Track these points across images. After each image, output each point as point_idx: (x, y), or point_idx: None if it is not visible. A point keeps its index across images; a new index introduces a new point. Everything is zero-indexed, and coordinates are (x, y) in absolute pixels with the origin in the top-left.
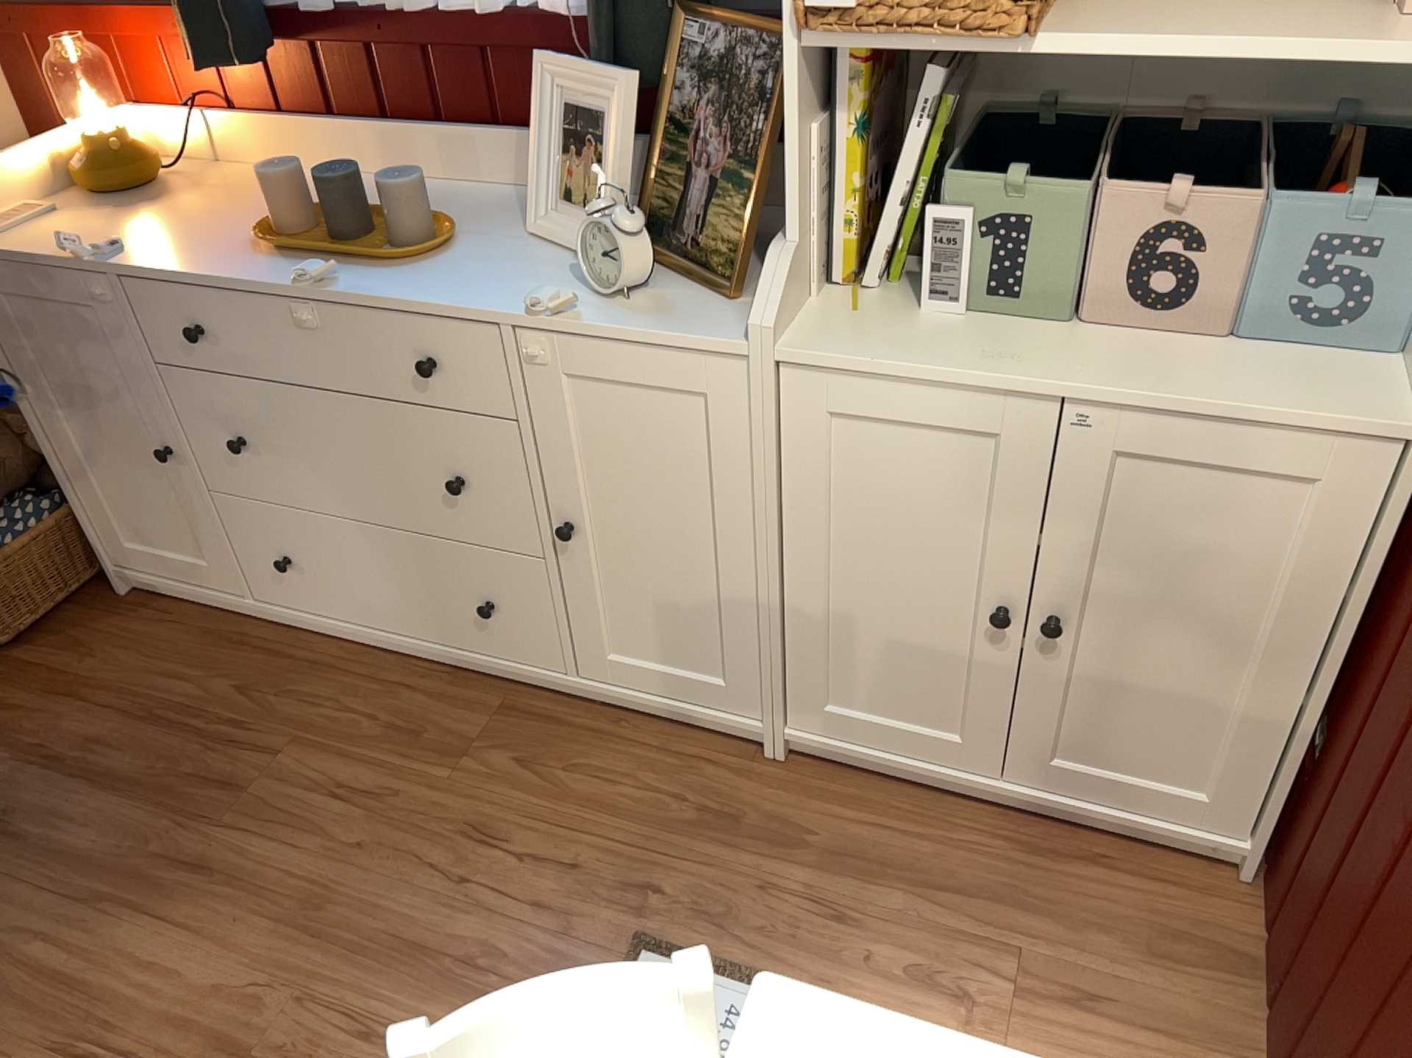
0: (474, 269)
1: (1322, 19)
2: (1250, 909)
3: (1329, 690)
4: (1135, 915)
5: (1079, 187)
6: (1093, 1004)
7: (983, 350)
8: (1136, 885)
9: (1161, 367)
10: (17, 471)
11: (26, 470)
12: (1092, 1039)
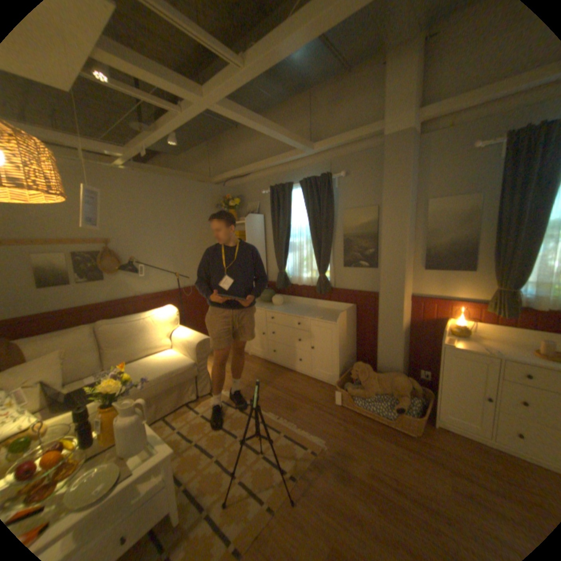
0: None
1: None
2: None
3: None
4: None
5: None
6: None
7: None
8: None
9: None
10: (409, 390)
11: (410, 390)
12: None
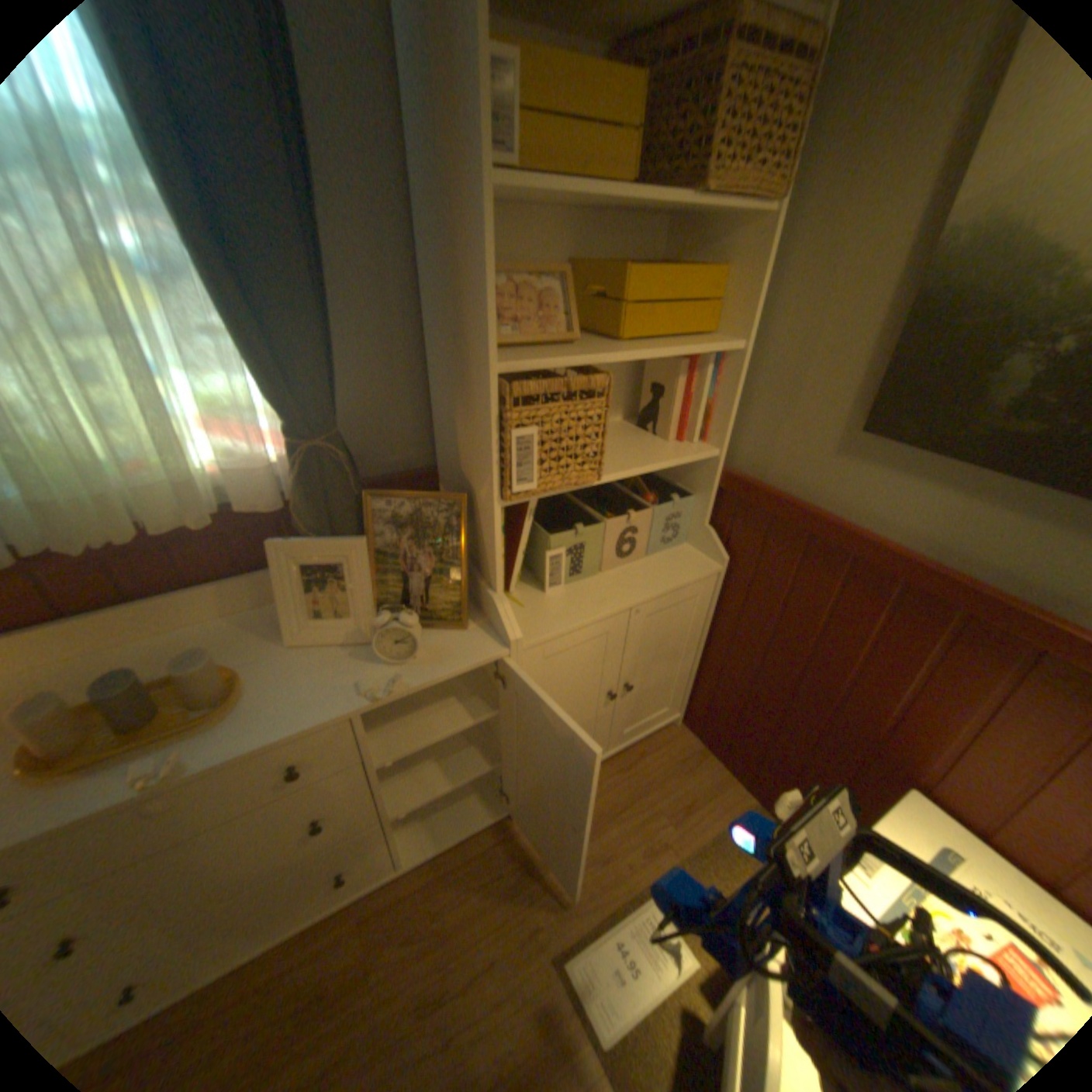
0: (269, 690)
1: (639, 438)
2: (693, 736)
3: (706, 653)
4: (675, 767)
5: (594, 519)
6: (698, 811)
7: (589, 598)
8: (665, 756)
9: (644, 575)
10: None
11: None
12: (711, 824)
